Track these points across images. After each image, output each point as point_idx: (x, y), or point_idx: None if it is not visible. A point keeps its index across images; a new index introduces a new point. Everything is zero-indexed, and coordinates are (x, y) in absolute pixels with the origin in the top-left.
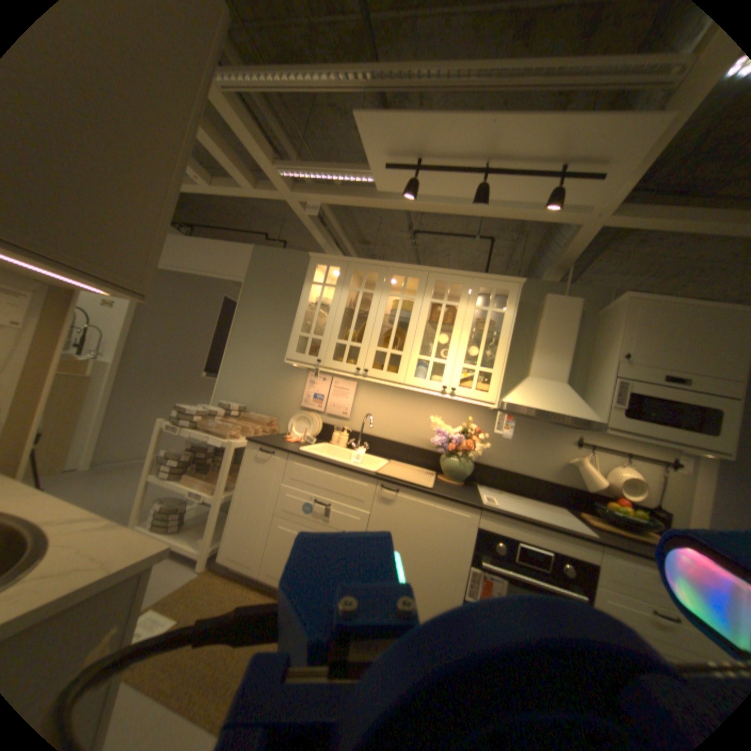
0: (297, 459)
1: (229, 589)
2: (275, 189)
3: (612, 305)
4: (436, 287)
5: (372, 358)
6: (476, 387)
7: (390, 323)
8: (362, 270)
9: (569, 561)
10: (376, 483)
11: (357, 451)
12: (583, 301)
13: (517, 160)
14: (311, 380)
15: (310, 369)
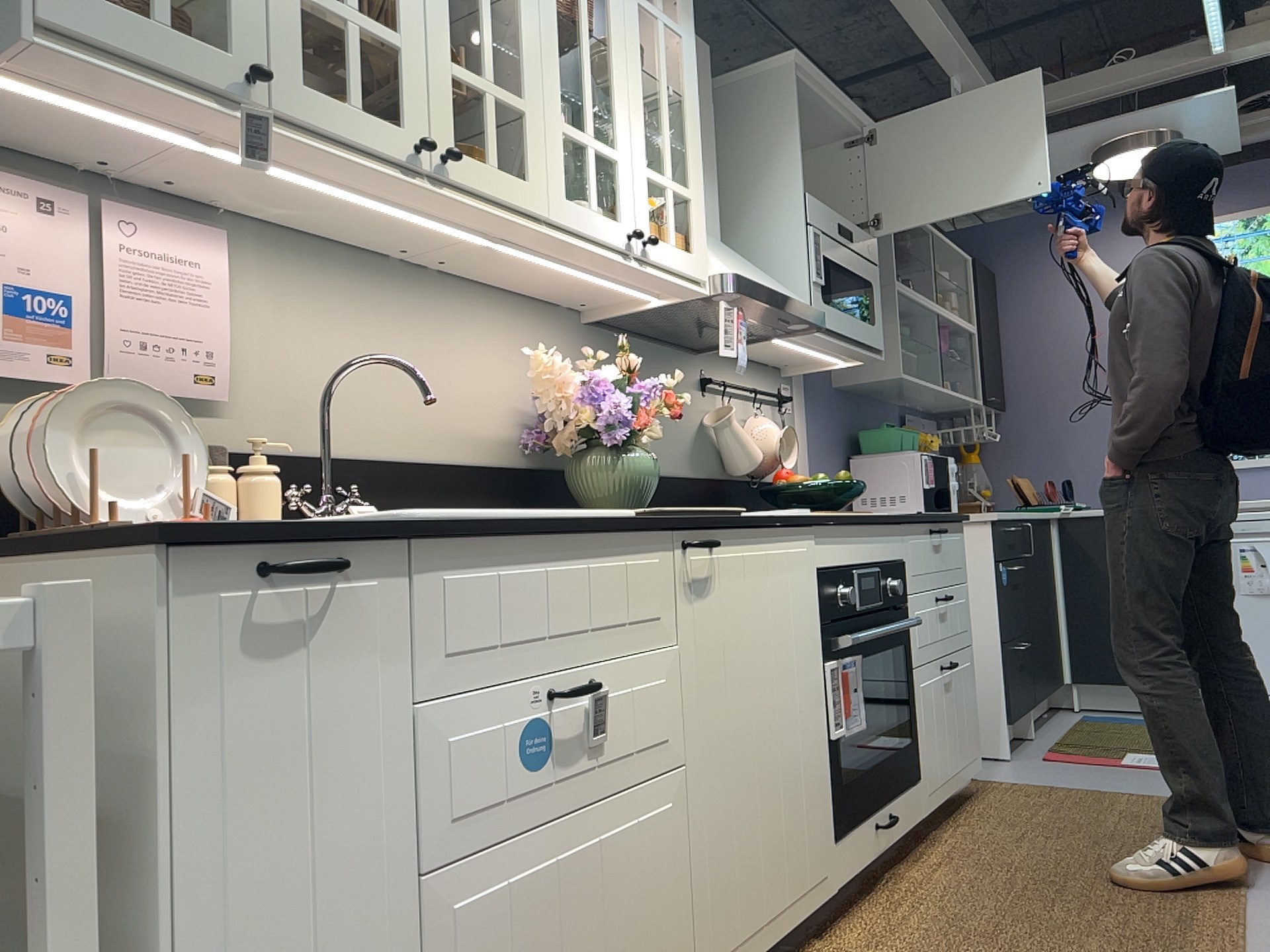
0: (445, 556)
1: None
2: None
3: (739, 79)
4: None
5: (450, 108)
6: (670, 239)
7: None
8: None
9: (889, 570)
10: (673, 543)
11: None
12: (711, 58)
13: None
14: None
15: None
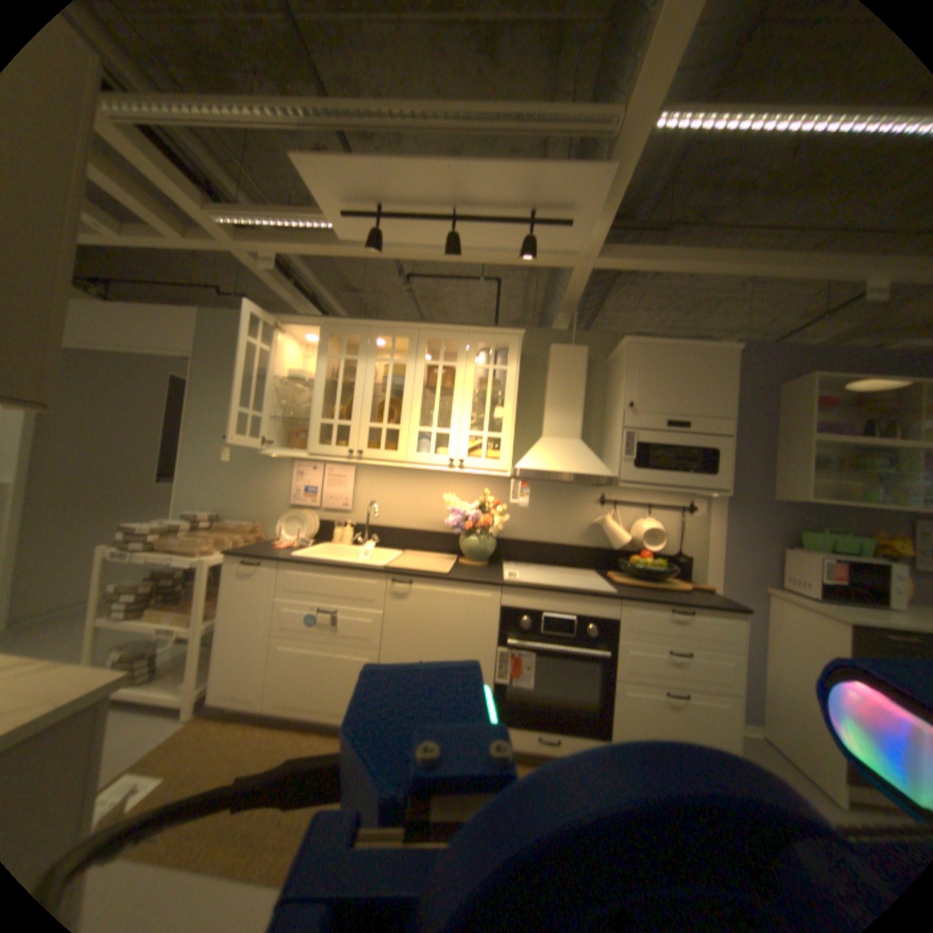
0: (288, 568)
1: (224, 734)
2: (211, 239)
3: (615, 352)
4: (431, 347)
5: (365, 438)
6: (485, 456)
7: (383, 394)
8: (339, 334)
9: (590, 622)
10: (385, 579)
11: (364, 548)
12: (587, 350)
13: (483, 207)
14: (297, 473)
15: (294, 459)
